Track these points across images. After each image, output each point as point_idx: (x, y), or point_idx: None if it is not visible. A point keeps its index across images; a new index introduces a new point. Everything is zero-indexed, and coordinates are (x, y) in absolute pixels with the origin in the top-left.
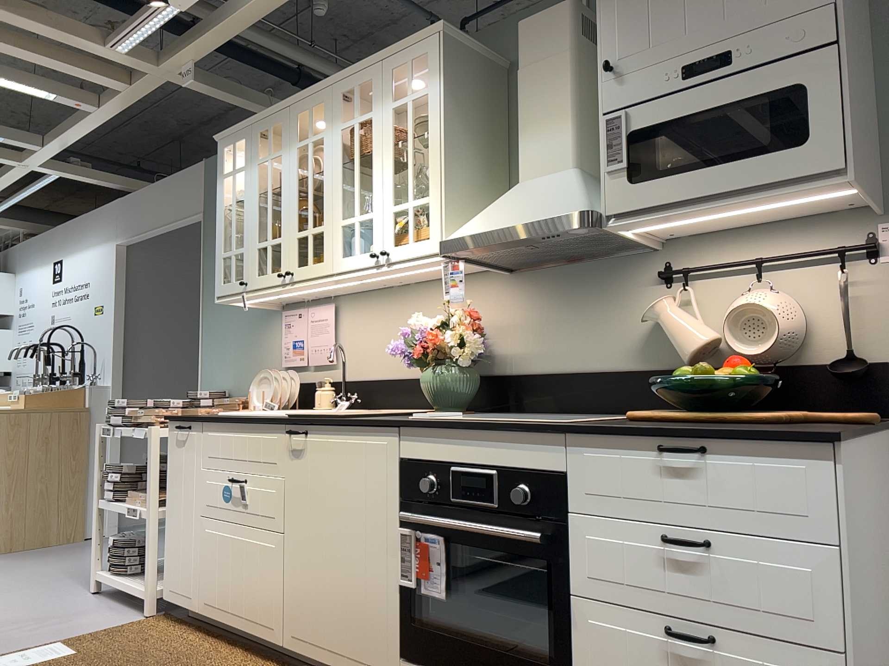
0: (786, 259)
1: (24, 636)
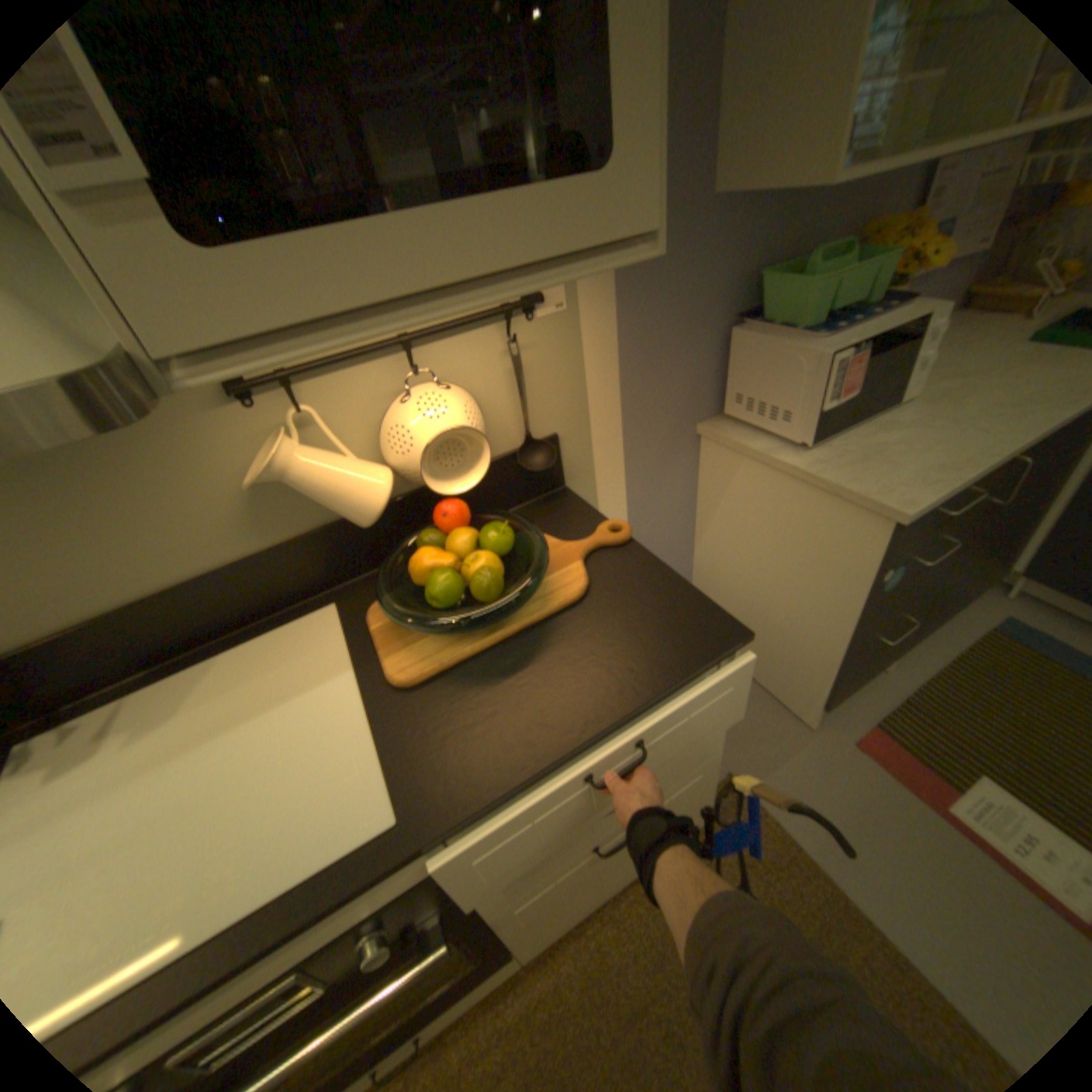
0: (440, 330)
1: None
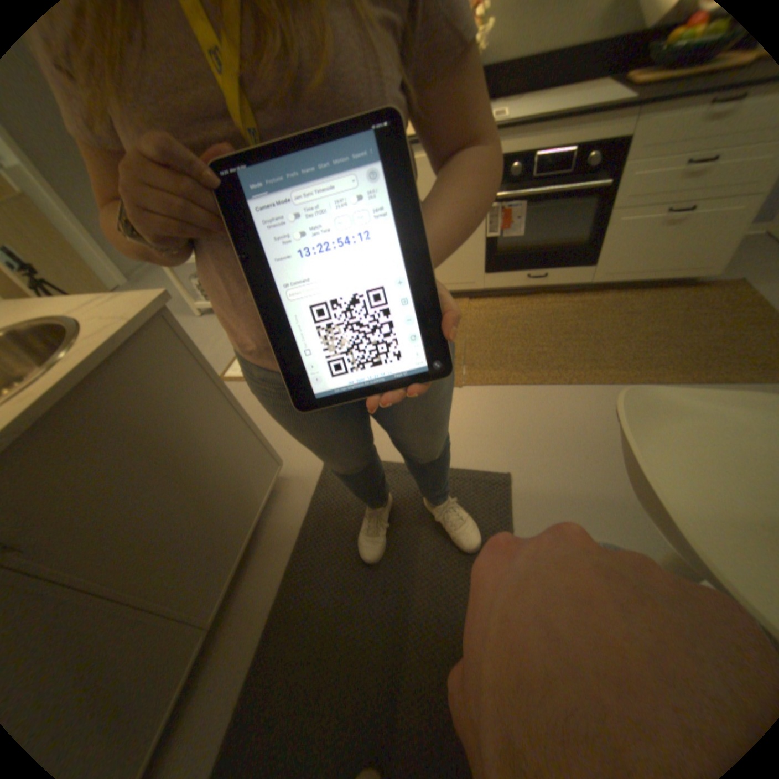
0: None
1: (216, 351)
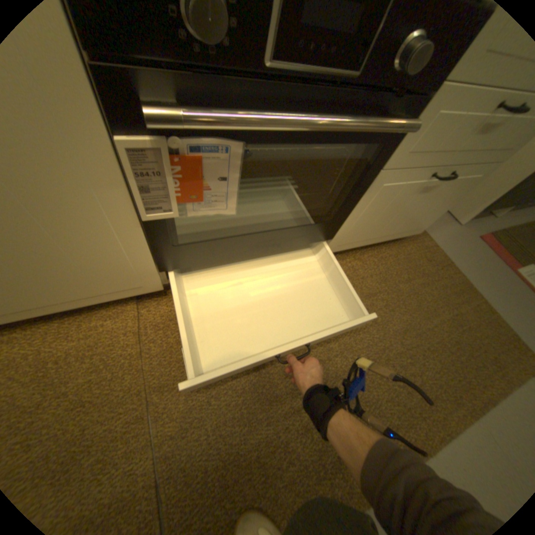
0: None
1: None
